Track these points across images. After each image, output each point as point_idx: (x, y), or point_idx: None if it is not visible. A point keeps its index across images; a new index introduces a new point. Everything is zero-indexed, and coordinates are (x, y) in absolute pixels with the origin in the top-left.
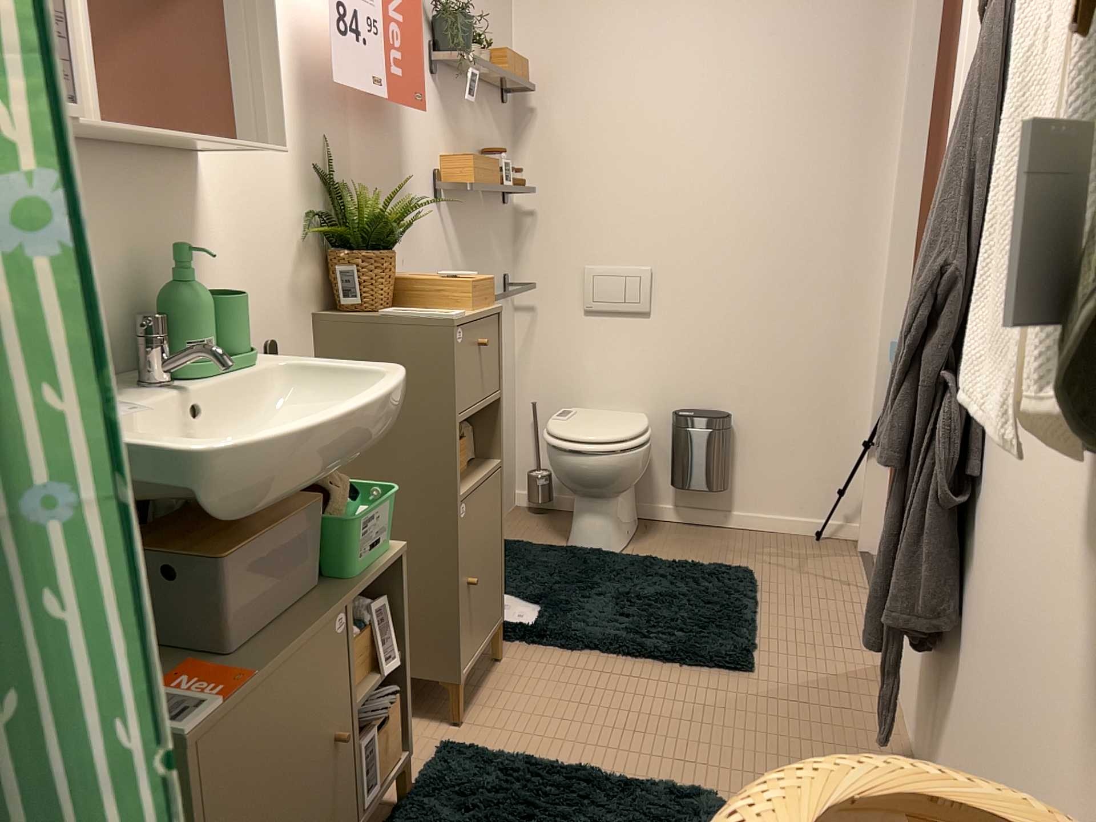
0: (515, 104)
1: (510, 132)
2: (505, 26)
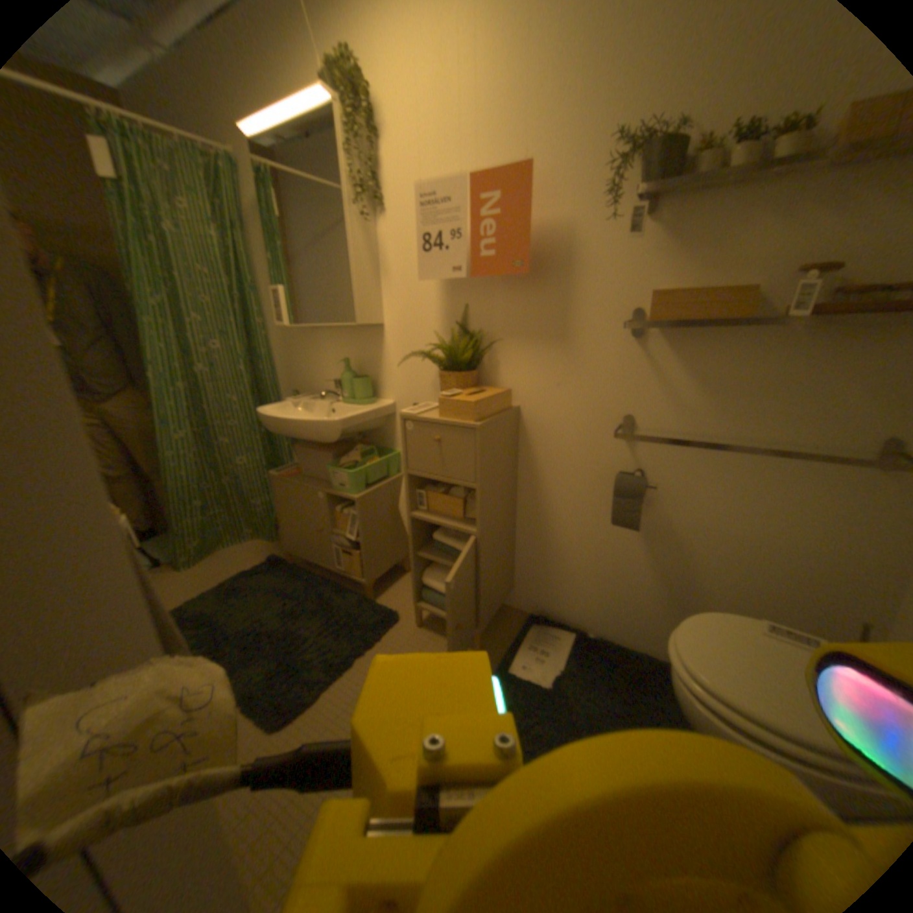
0: None
1: None
2: None
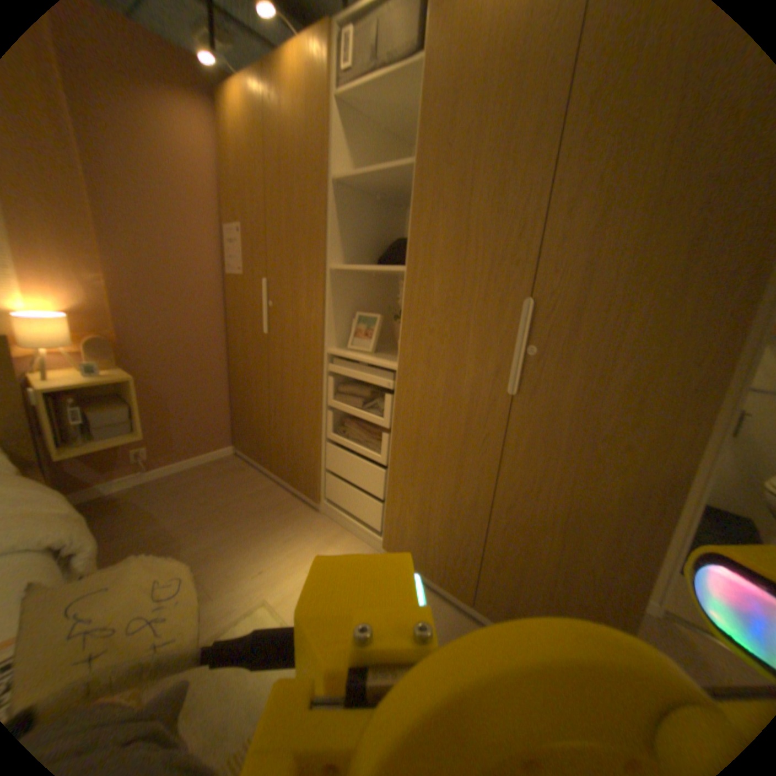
0: None
1: None
2: None
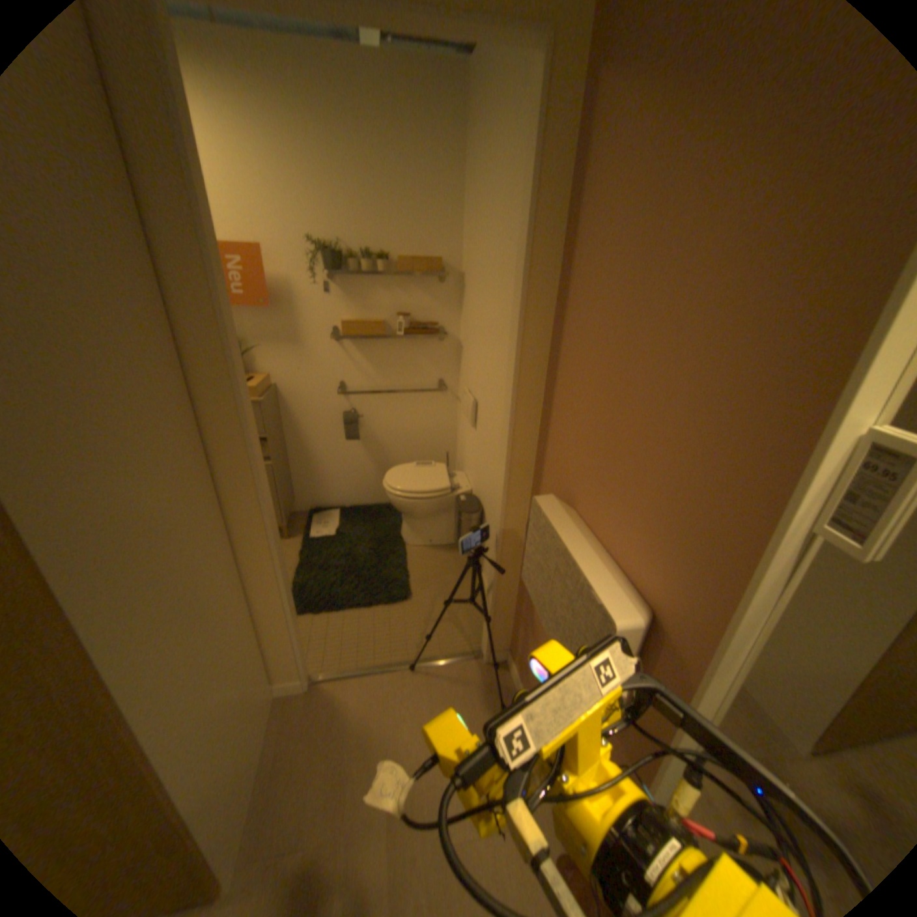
0: (461, 280)
1: (454, 298)
2: (449, 231)
